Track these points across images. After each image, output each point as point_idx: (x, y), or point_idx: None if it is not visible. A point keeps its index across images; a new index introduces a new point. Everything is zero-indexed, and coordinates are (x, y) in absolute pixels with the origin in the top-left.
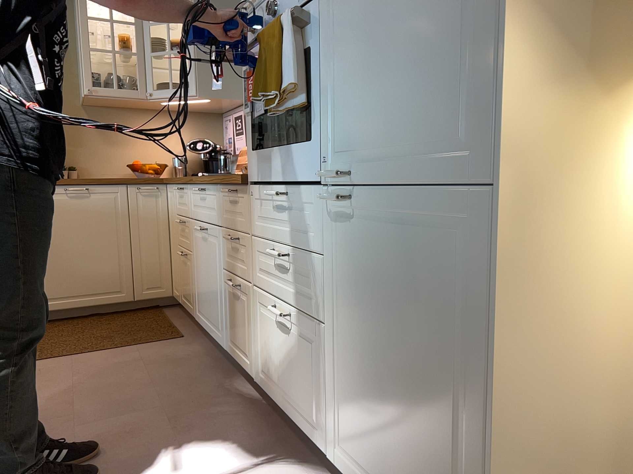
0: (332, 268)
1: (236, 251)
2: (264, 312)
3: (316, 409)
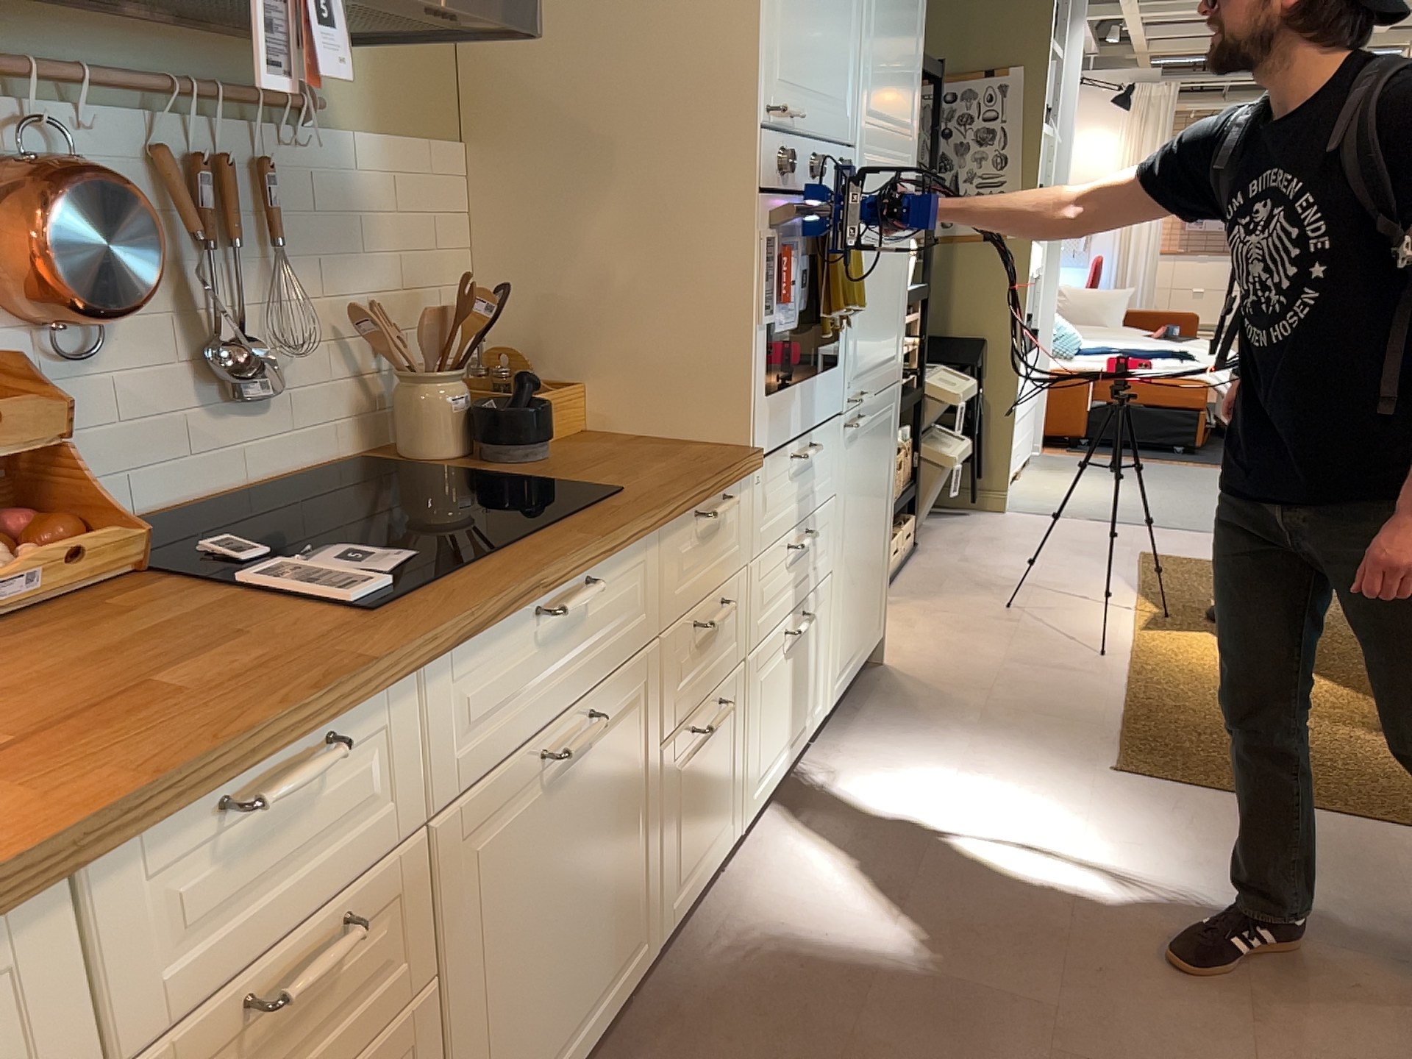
0: (841, 499)
1: (709, 637)
2: (763, 671)
3: (817, 682)
